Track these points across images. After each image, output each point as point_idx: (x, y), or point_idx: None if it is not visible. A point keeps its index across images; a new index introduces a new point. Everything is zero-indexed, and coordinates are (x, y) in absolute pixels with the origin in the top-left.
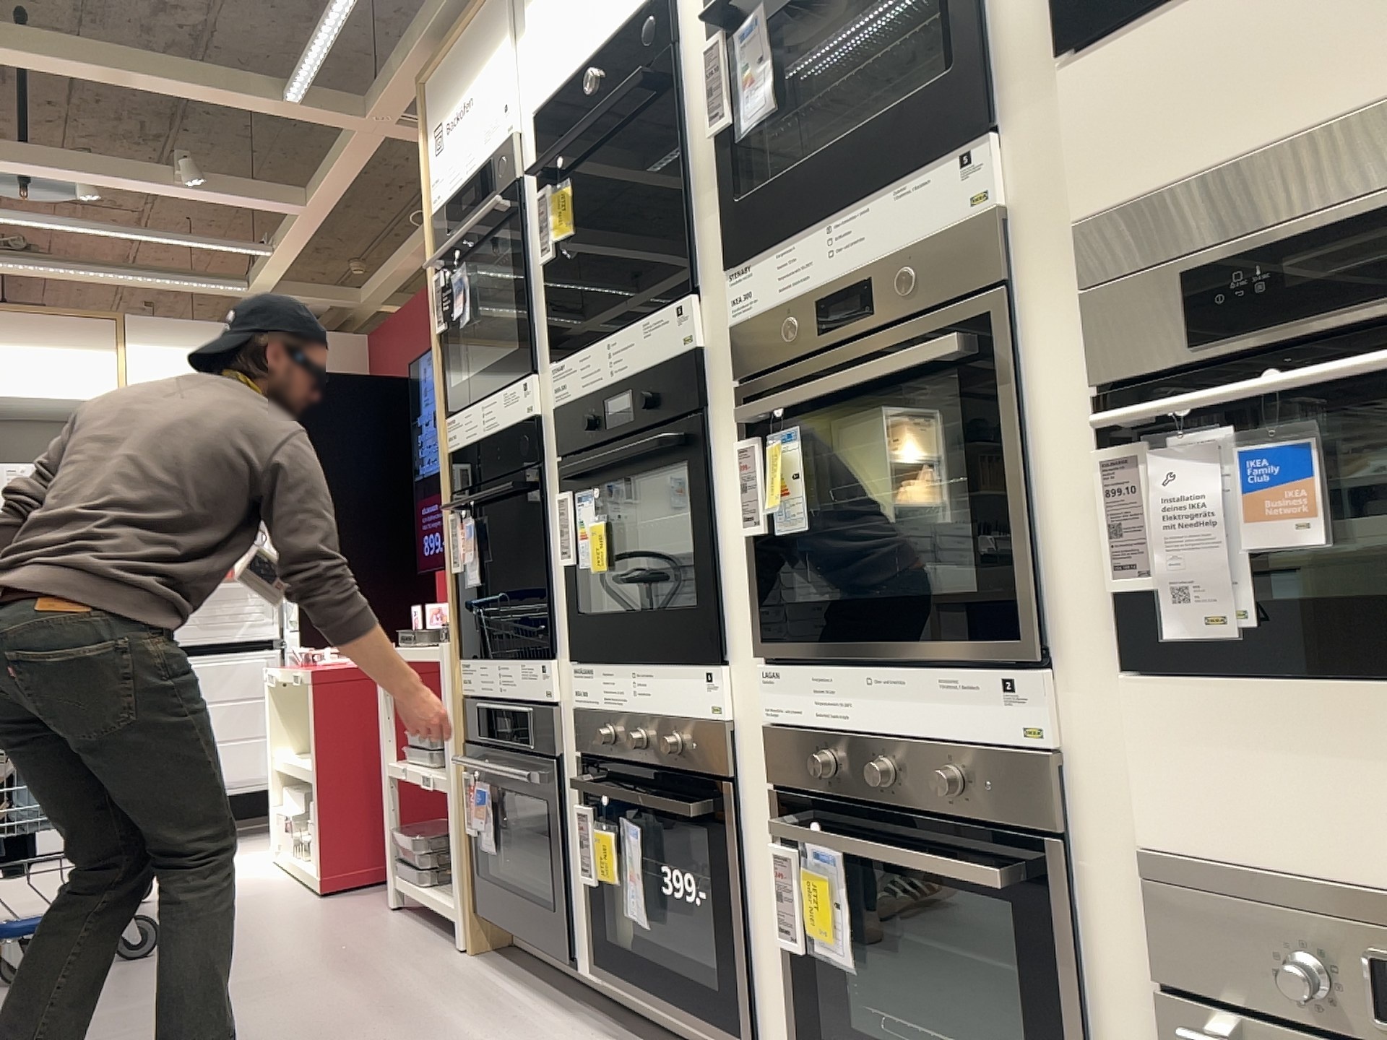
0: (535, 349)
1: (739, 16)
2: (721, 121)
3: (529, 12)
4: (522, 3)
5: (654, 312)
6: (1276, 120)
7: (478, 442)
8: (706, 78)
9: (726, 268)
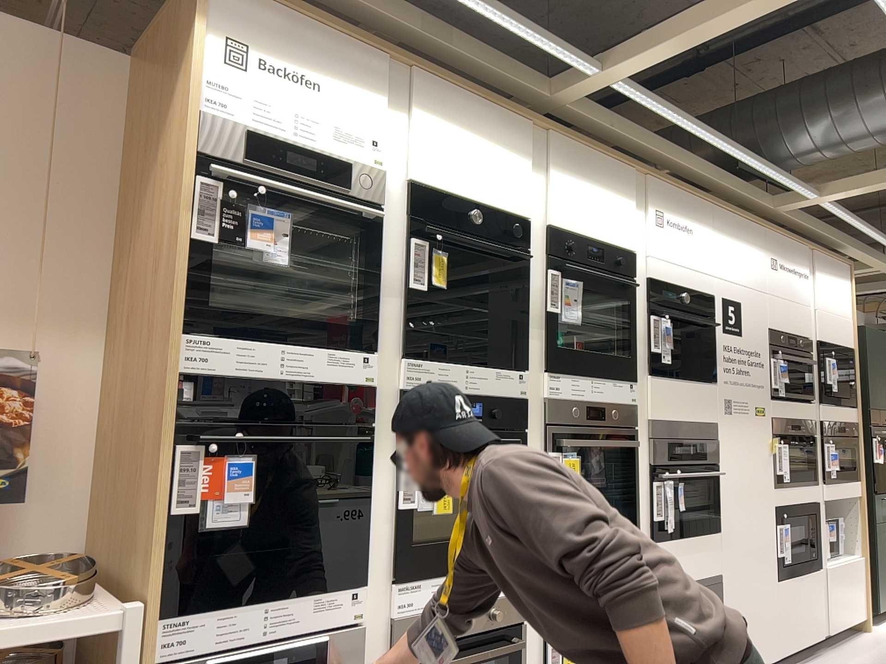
0: (381, 336)
1: (563, 274)
2: (553, 309)
3: (415, 114)
4: (402, 97)
5: (505, 369)
6: (672, 413)
7: (258, 376)
8: (544, 283)
9: (542, 369)
